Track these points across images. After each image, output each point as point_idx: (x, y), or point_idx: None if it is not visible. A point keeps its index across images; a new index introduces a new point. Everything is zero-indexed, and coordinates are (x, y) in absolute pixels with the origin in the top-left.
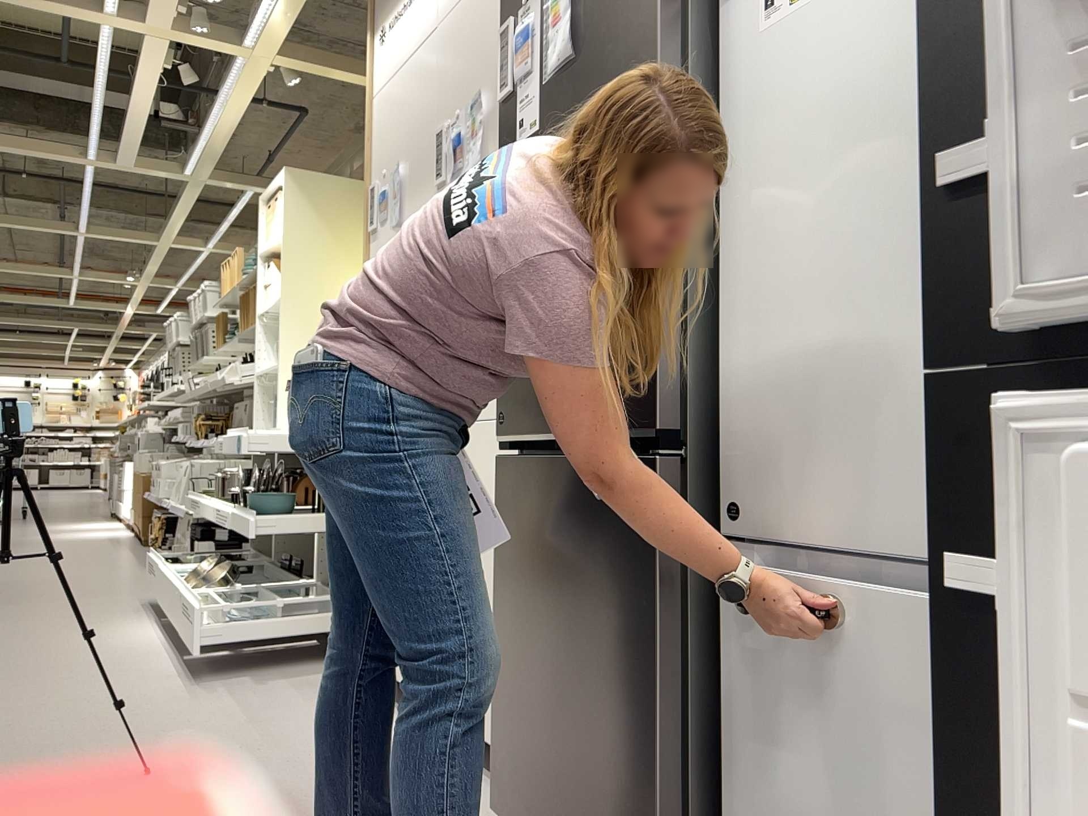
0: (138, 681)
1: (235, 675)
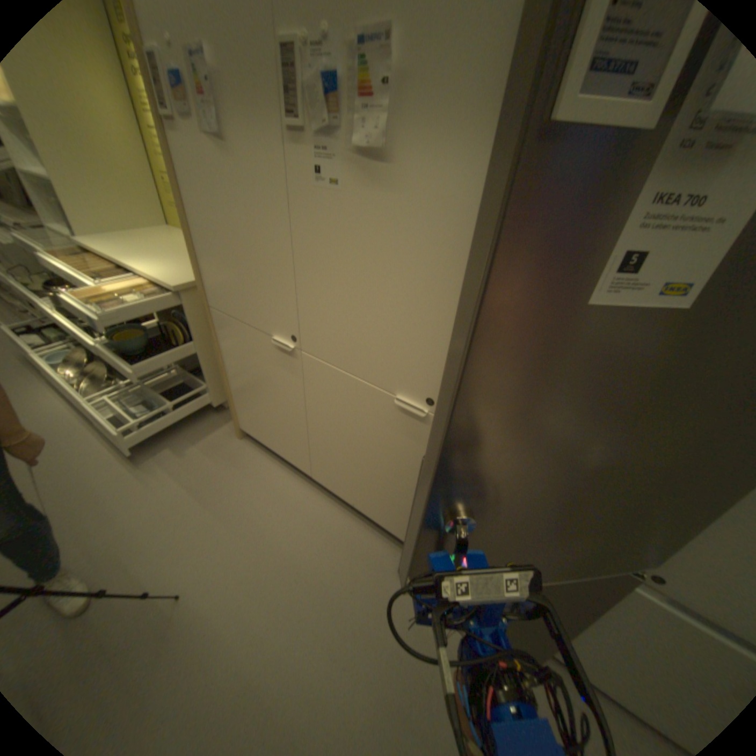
0: (89, 474)
1: (155, 447)
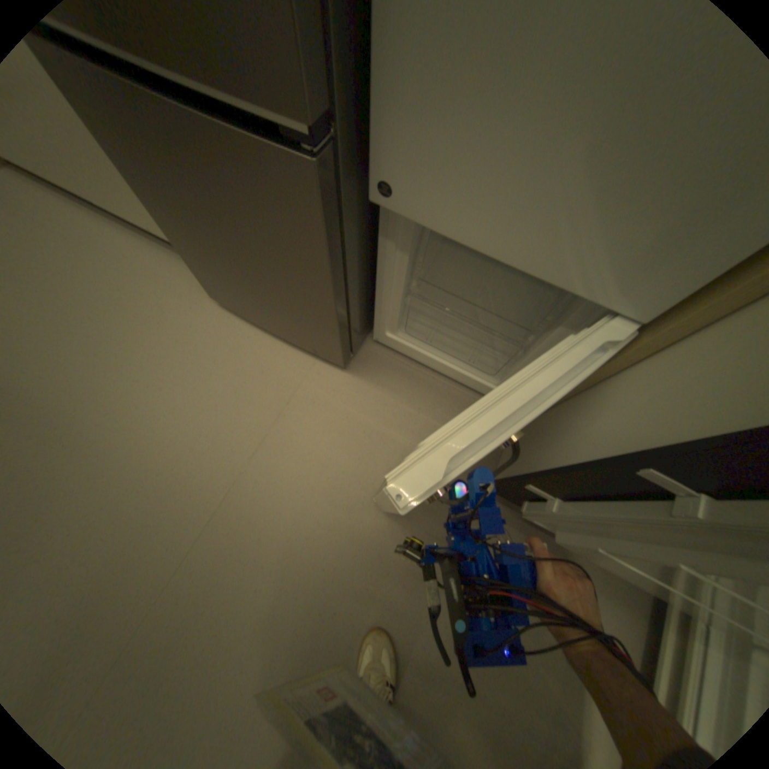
0: None
1: None
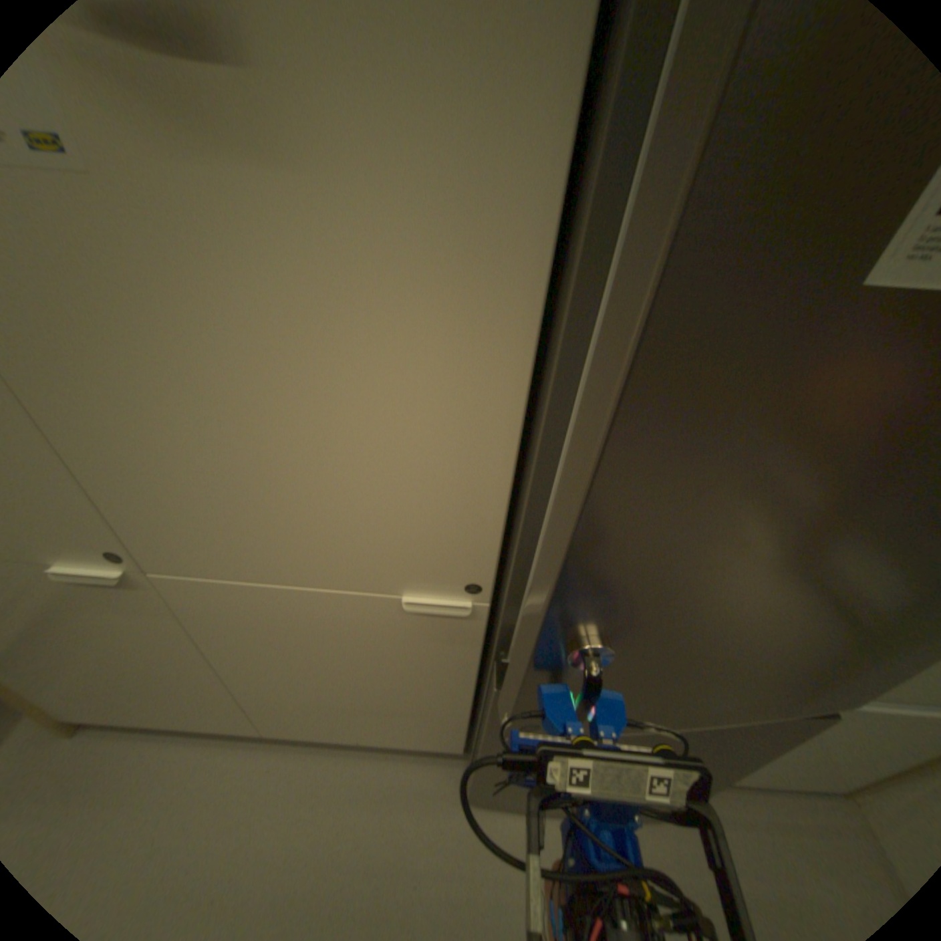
0: None
1: None
